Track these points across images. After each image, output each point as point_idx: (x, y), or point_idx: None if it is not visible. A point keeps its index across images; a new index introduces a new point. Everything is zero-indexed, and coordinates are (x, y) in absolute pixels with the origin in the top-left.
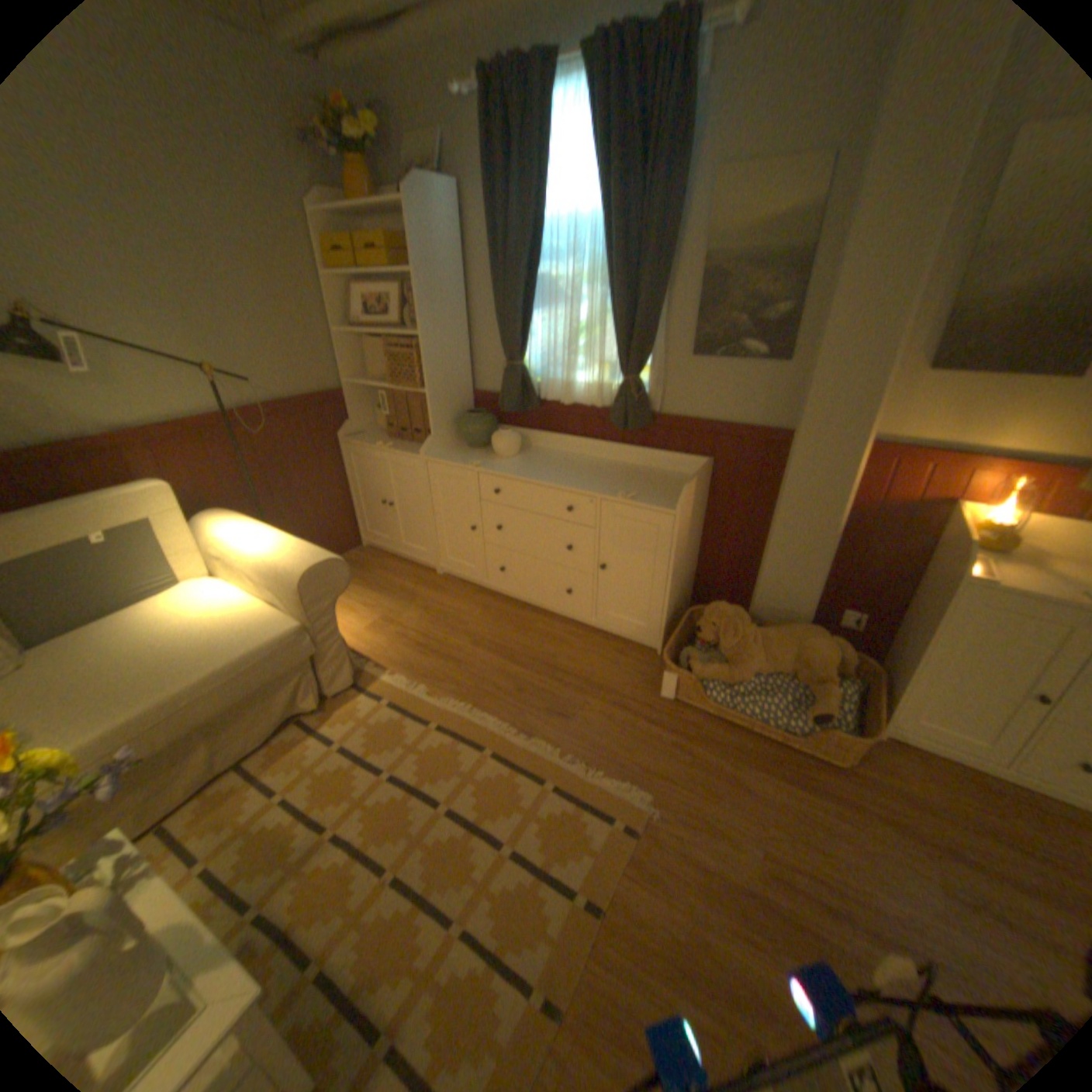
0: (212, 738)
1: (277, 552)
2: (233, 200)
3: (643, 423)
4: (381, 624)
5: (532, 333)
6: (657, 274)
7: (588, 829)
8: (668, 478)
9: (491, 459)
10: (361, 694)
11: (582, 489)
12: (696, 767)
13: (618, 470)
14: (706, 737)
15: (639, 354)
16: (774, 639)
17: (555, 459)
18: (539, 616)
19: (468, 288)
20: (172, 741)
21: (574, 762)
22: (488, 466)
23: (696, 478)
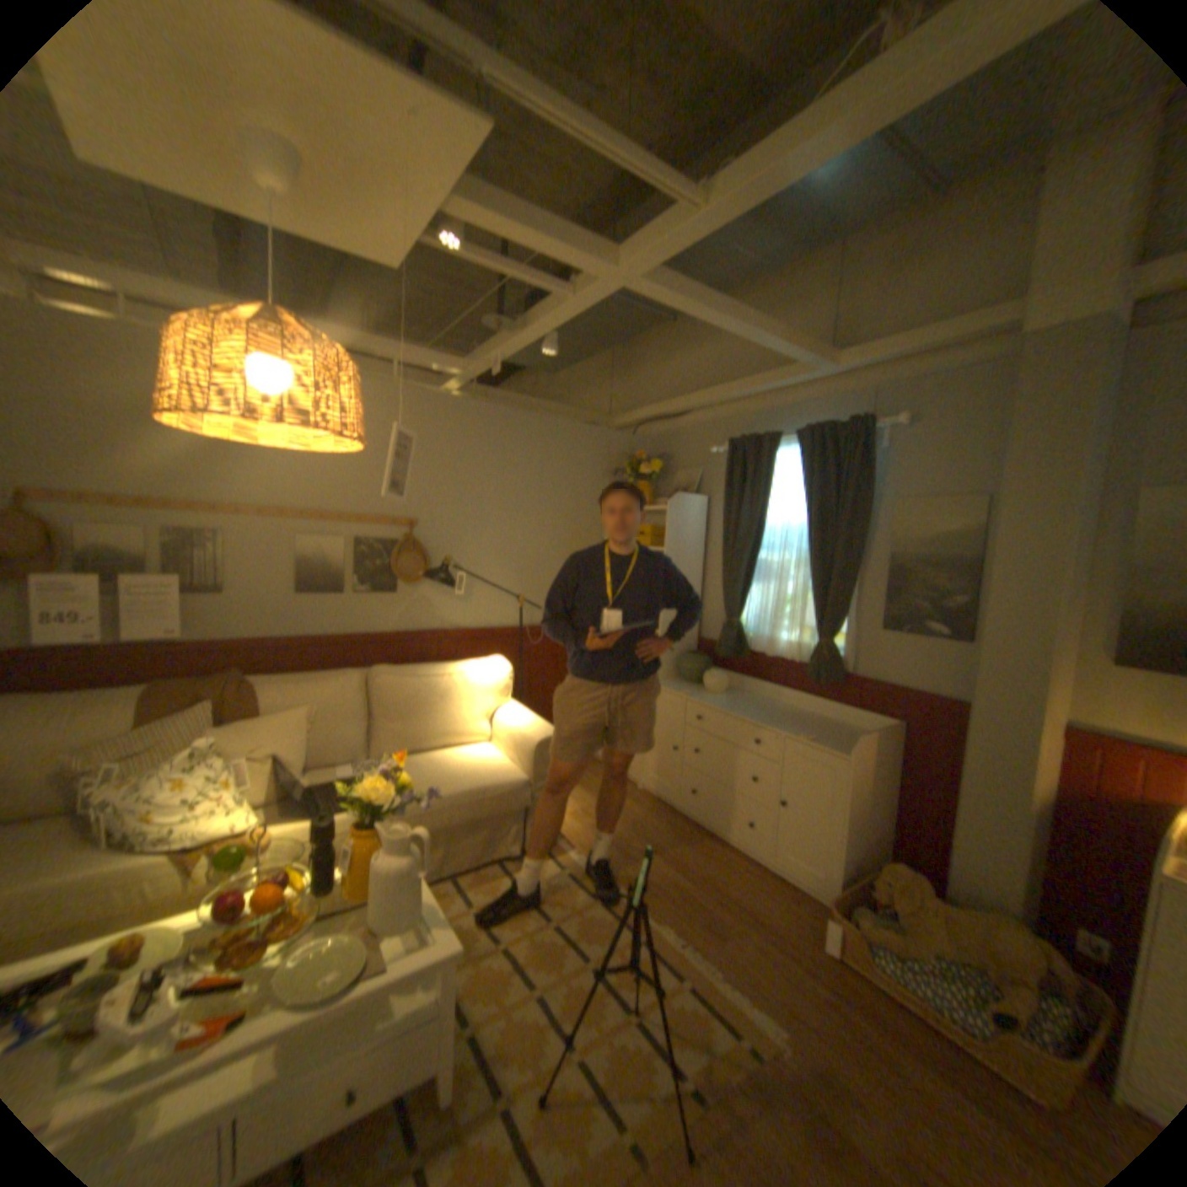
0: (449, 846)
1: (527, 725)
2: (564, 506)
3: (834, 679)
4: (580, 815)
5: (747, 599)
6: (845, 565)
7: (715, 1036)
8: (858, 733)
9: (700, 692)
10: (551, 861)
11: (770, 726)
12: (848, 1032)
13: (811, 719)
14: (869, 1010)
15: (831, 622)
16: (961, 921)
17: (756, 701)
18: (721, 848)
19: (704, 563)
20: (431, 832)
21: (718, 977)
22: (695, 696)
23: (878, 734)
